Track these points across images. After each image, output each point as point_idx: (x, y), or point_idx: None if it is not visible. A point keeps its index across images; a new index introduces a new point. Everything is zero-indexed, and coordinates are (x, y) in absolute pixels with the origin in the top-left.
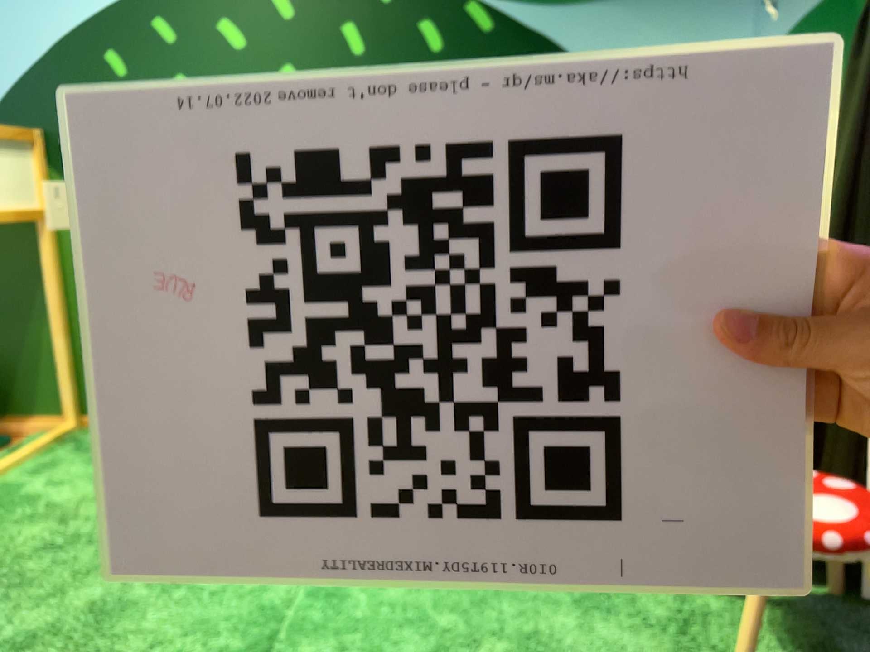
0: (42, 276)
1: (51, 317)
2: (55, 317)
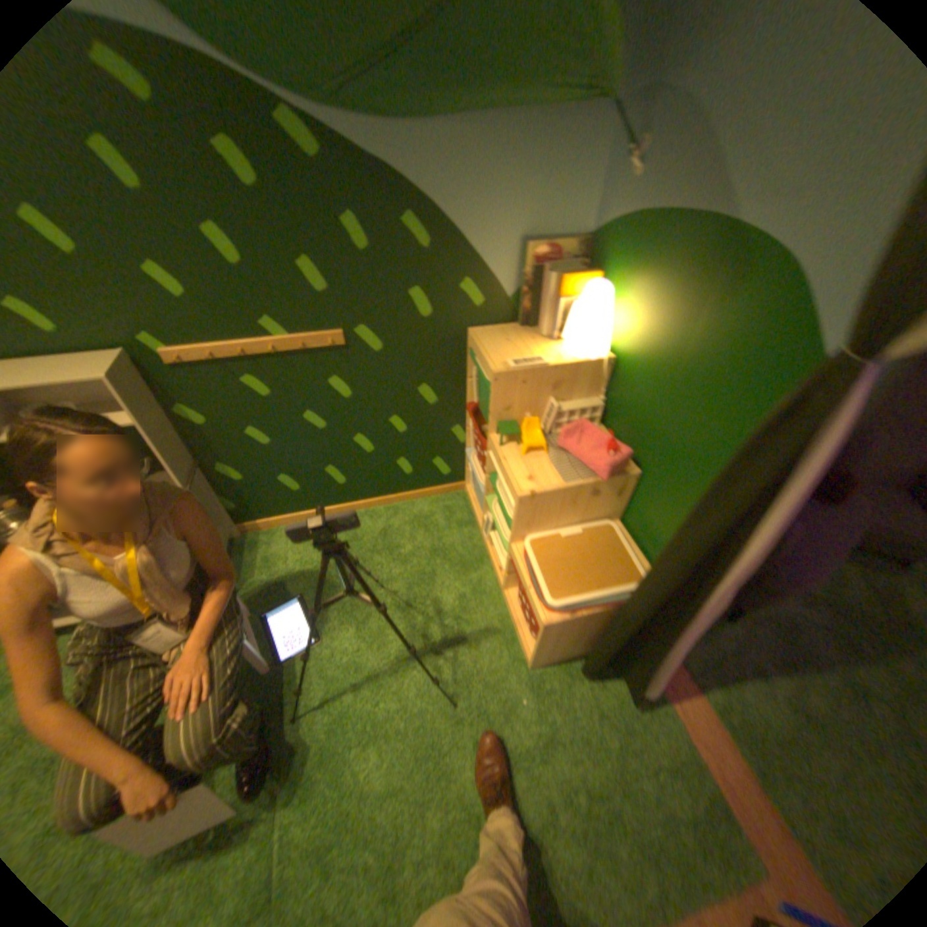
0: None
1: None
2: None
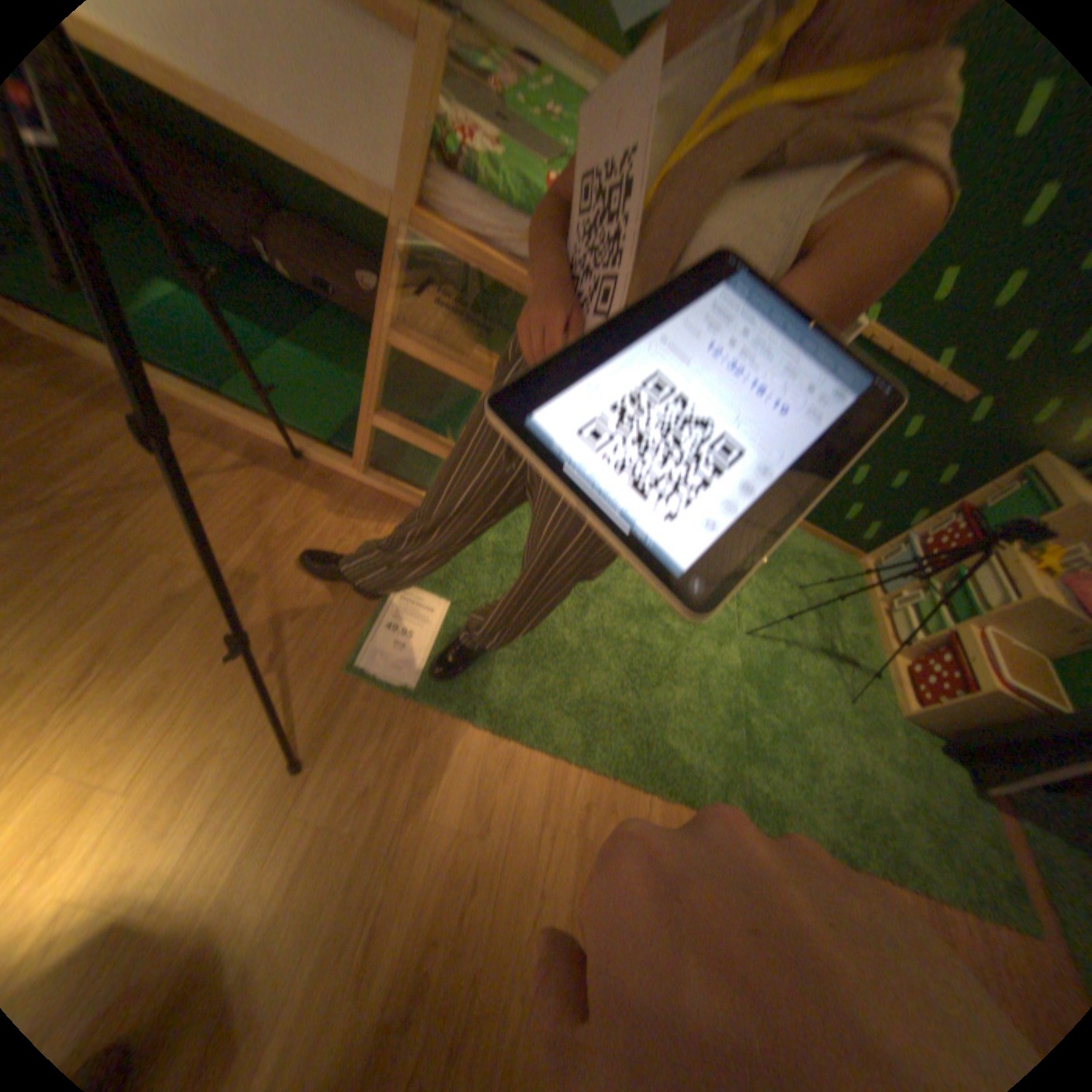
0: None
1: None
2: None
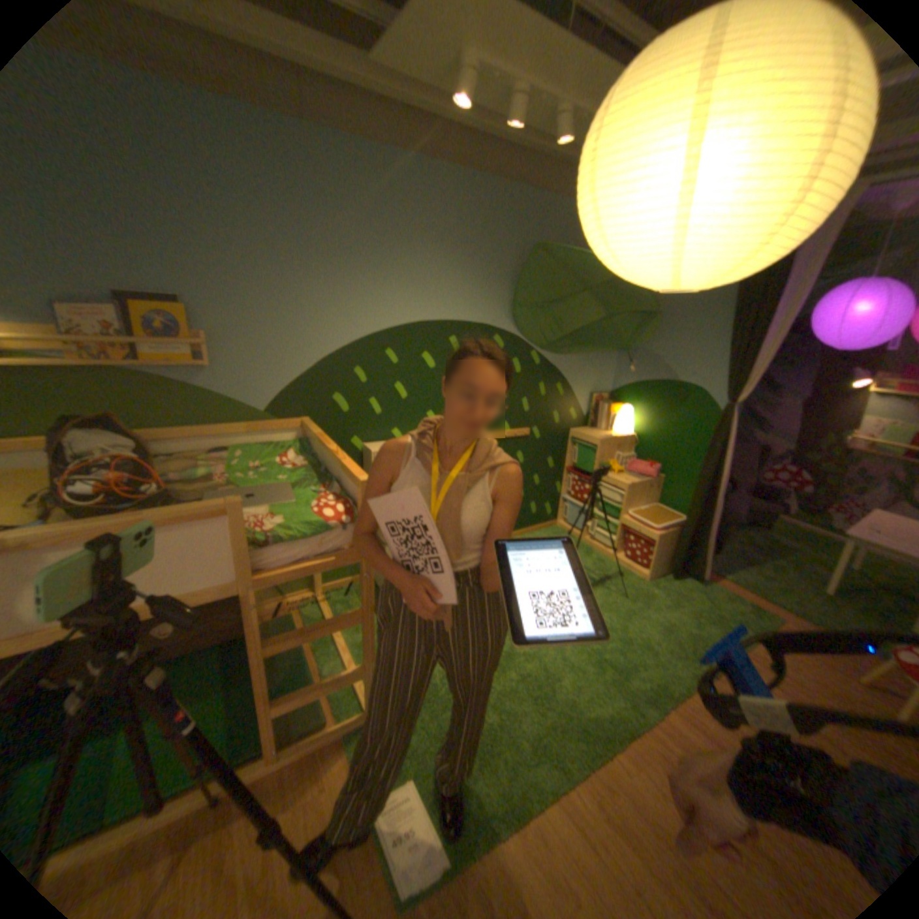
0: None
1: None
2: None
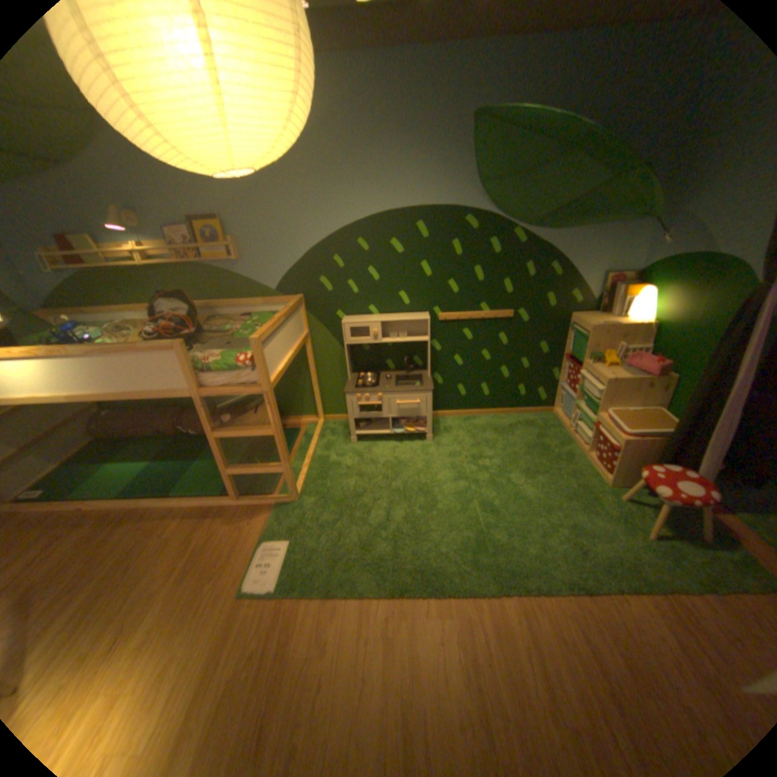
0: (307, 361)
1: (312, 378)
2: (314, 378)
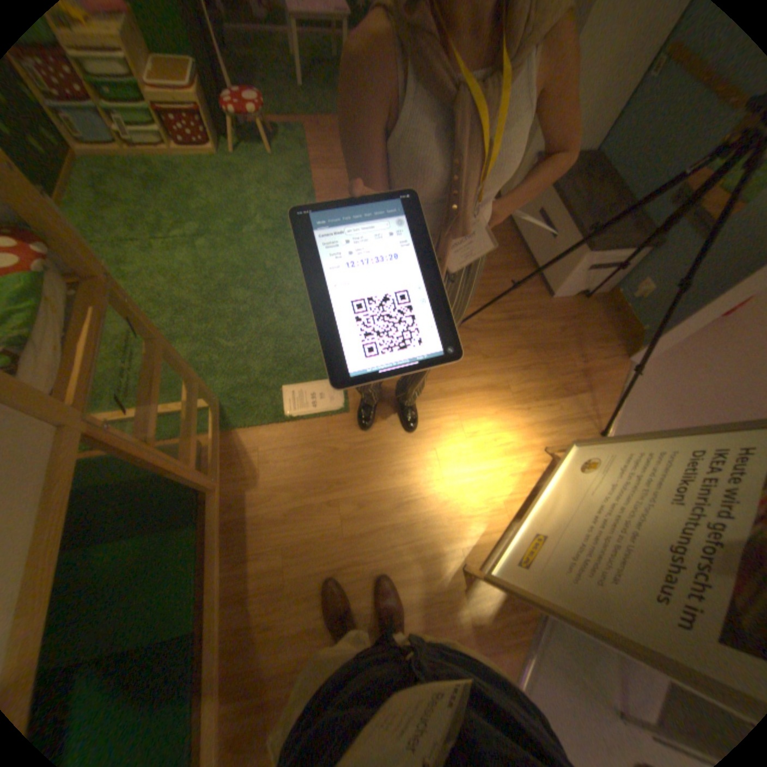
0: None
1: None
2: None
